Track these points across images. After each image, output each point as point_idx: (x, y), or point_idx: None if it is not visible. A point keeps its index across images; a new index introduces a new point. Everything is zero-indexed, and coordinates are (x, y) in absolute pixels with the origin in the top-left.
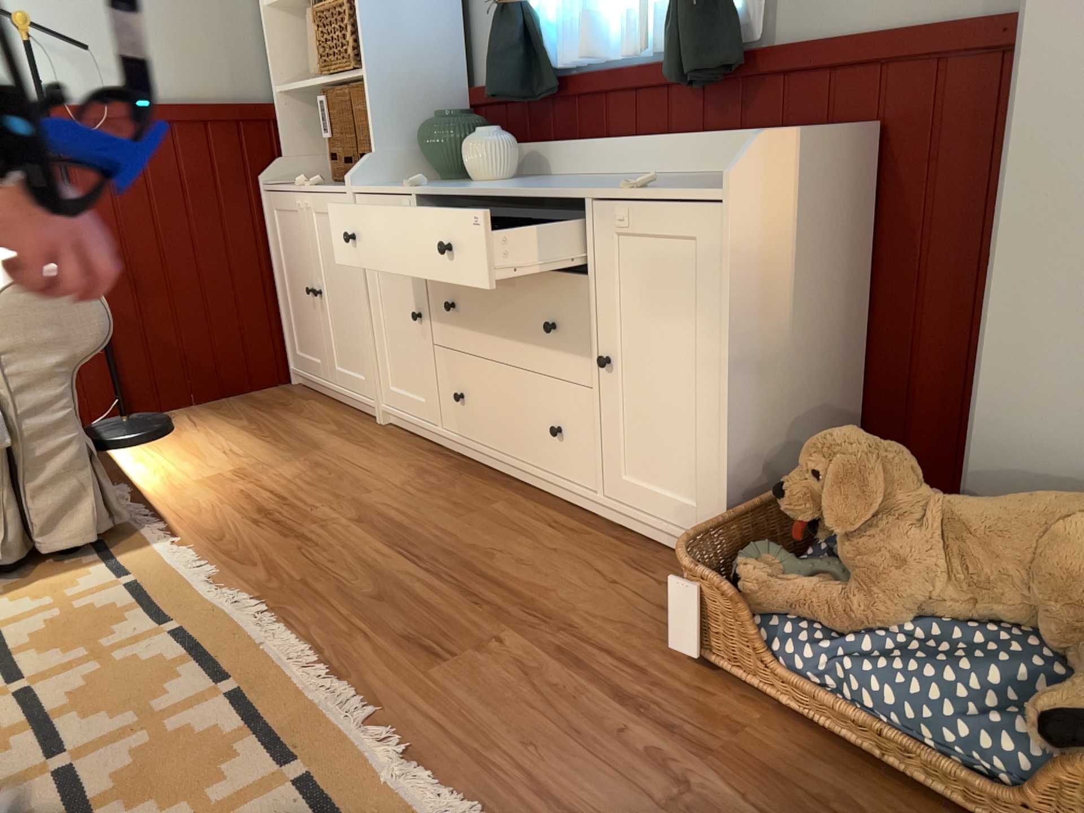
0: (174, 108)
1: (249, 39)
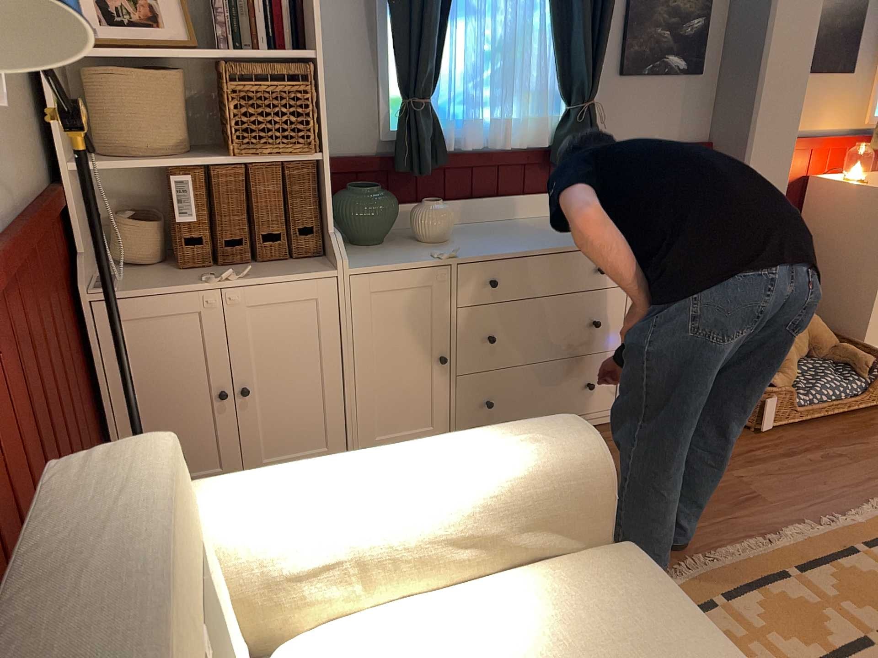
0: (35, 213)
1: (25, 98)
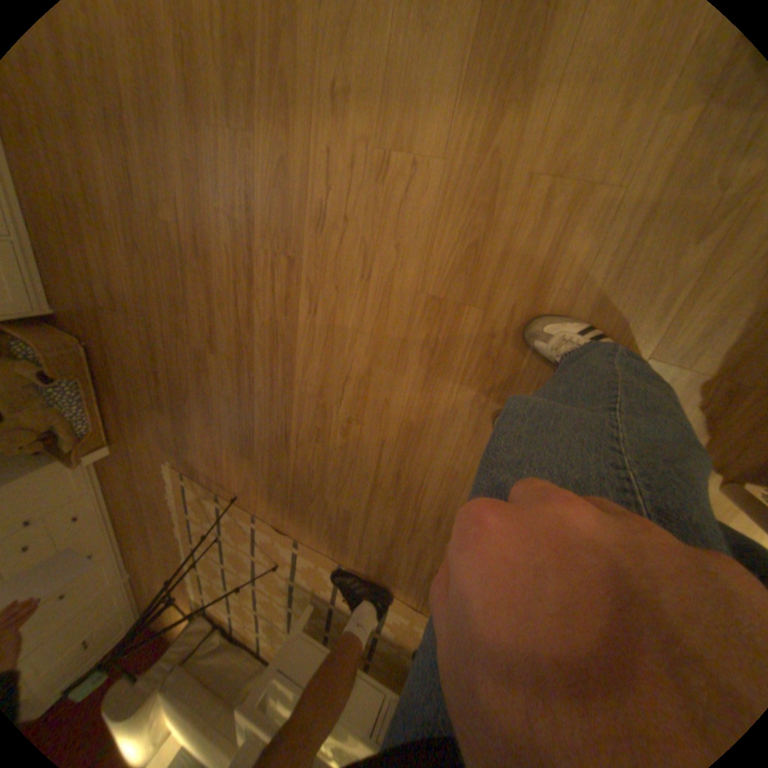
0: None
1: None
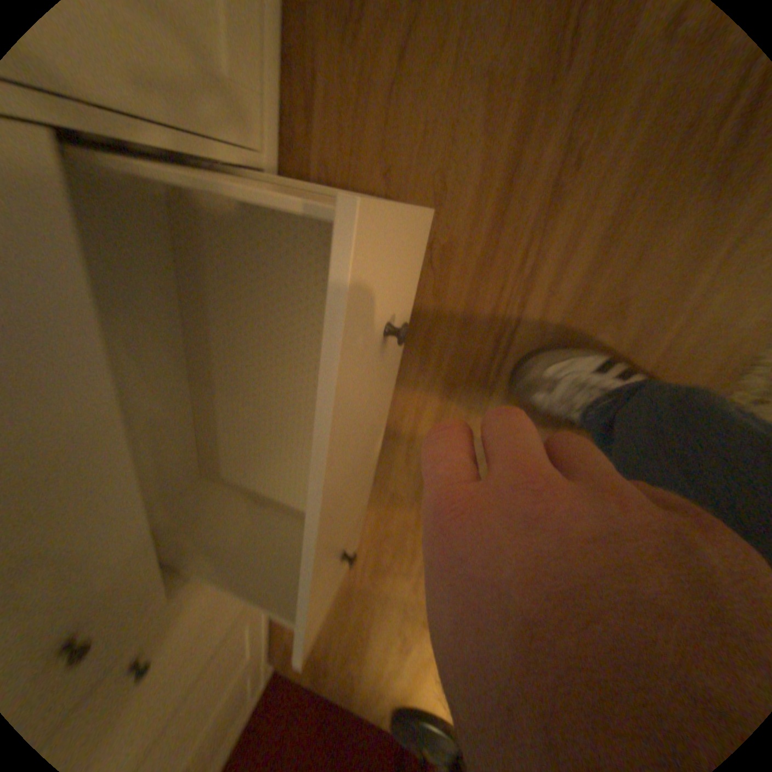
0: None
1: None
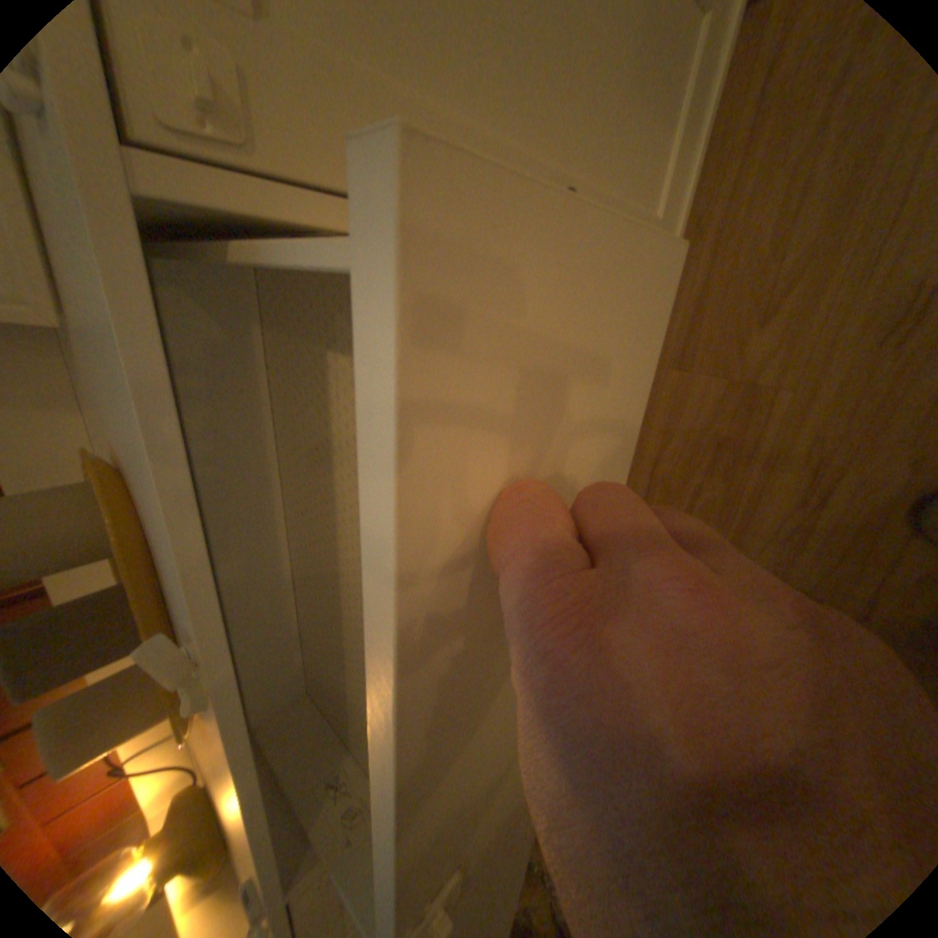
0: None
1: None
